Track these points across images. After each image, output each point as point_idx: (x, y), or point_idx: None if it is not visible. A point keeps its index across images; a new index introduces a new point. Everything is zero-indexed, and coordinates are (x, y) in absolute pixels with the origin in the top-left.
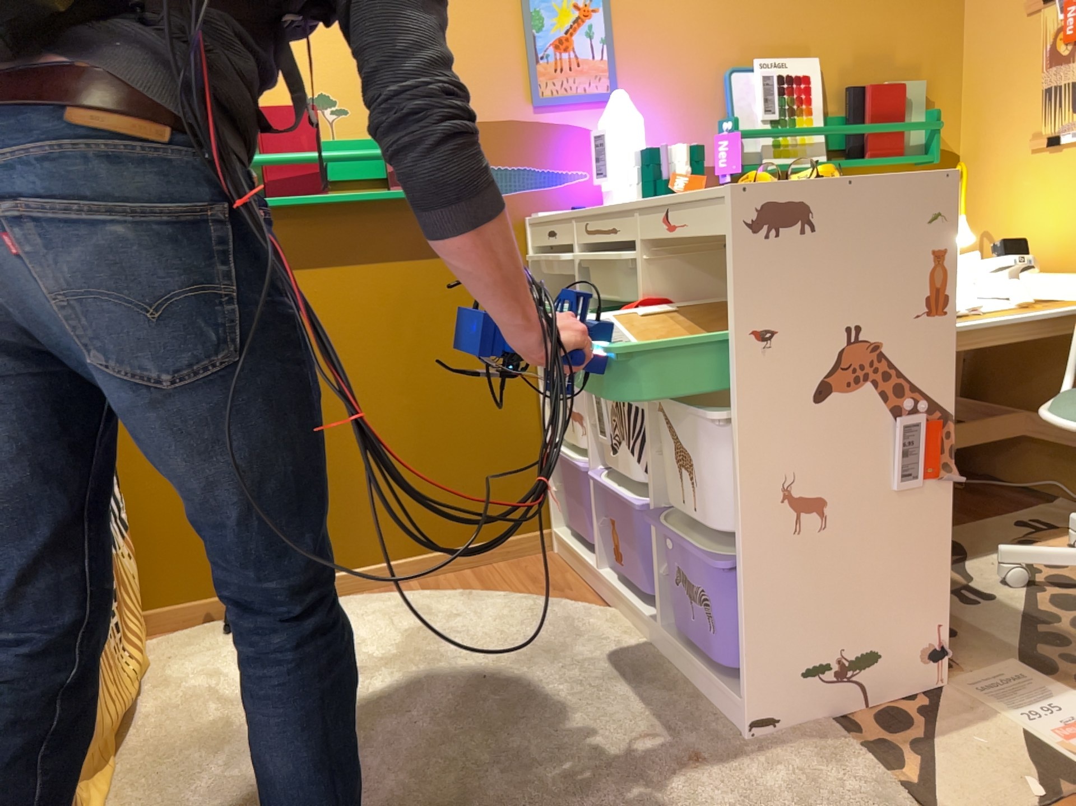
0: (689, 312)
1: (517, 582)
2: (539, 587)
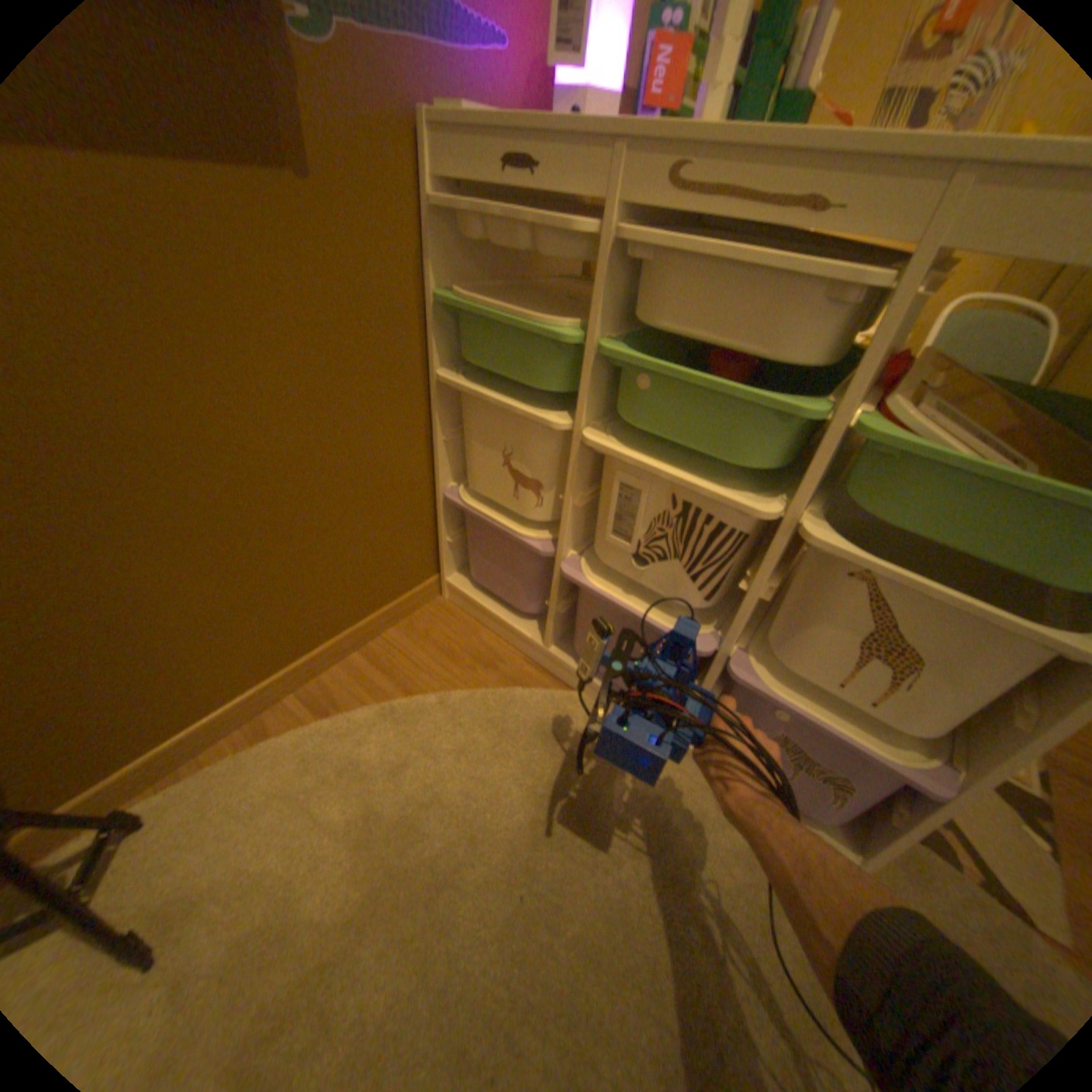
0: (945, 404)
1: (437, 663)
2: (468, 666)
